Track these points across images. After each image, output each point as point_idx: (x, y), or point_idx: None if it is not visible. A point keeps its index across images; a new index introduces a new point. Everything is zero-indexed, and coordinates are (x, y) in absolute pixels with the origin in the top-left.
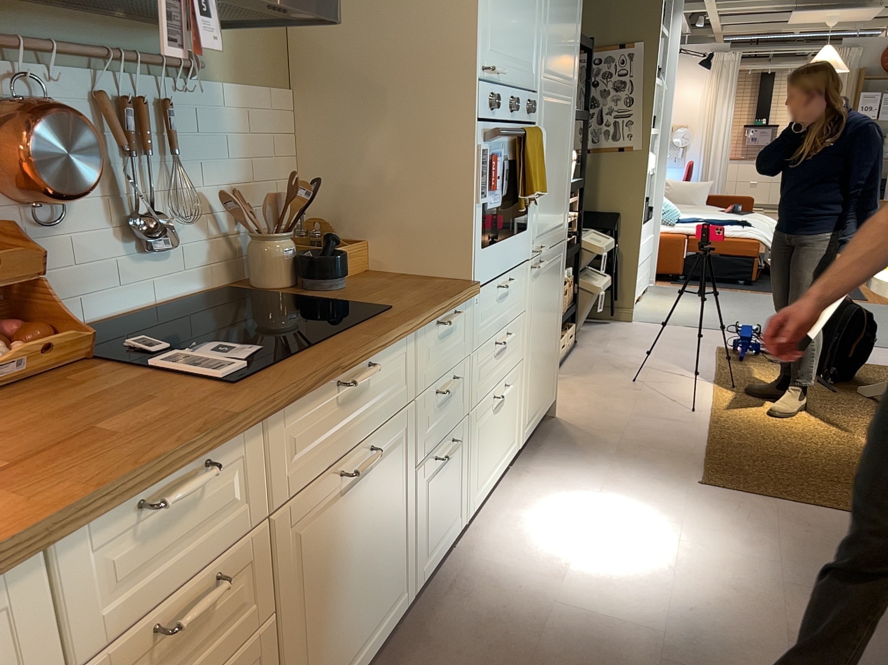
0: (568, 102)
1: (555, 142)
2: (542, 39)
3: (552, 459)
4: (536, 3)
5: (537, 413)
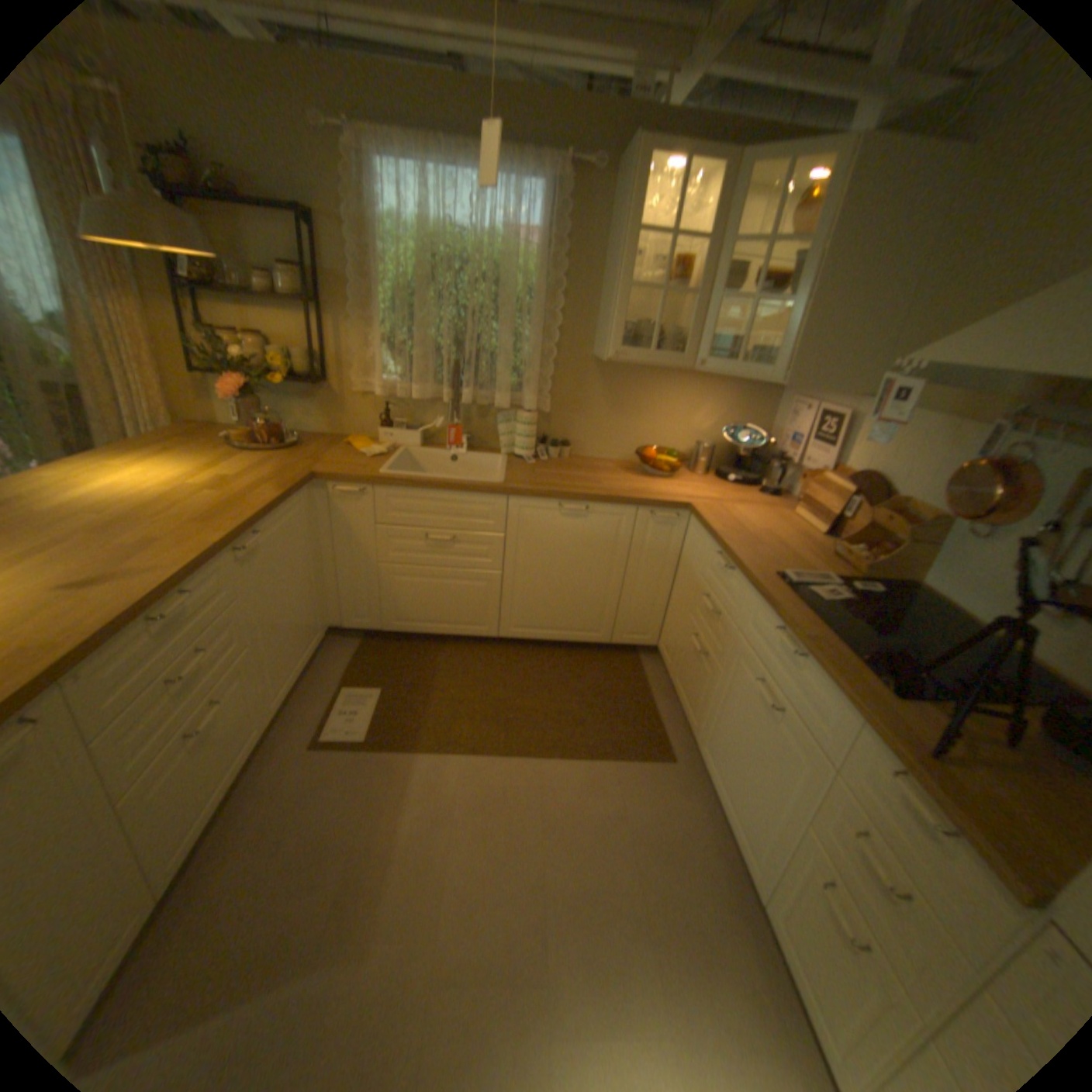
0: None
1: None
2: None
3: None
4: None
5: None
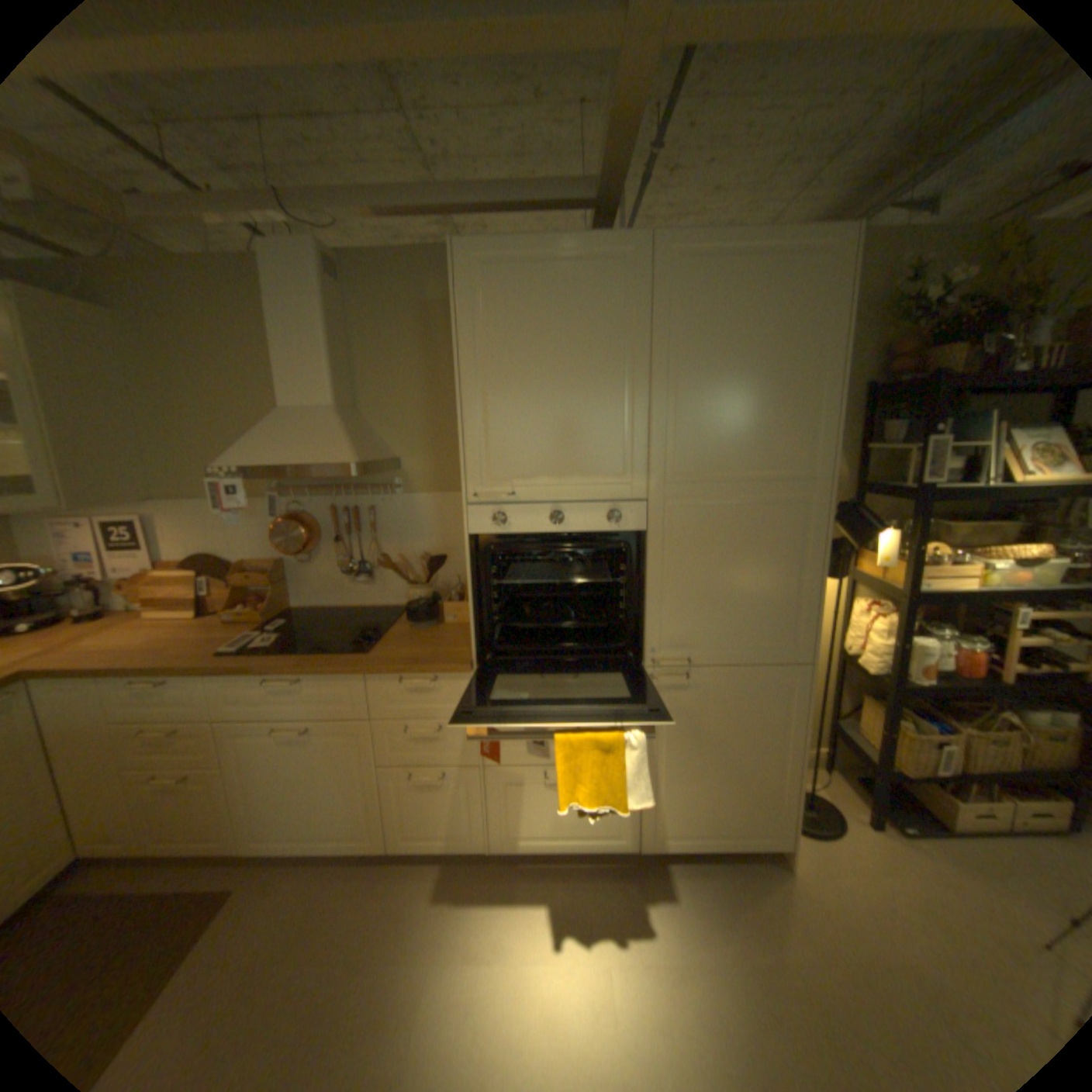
0: (786, 499)
1: (728, 548)
2: (648, 443)
3: (683, 899)
4: (620, 412)
5: (705, 840)
